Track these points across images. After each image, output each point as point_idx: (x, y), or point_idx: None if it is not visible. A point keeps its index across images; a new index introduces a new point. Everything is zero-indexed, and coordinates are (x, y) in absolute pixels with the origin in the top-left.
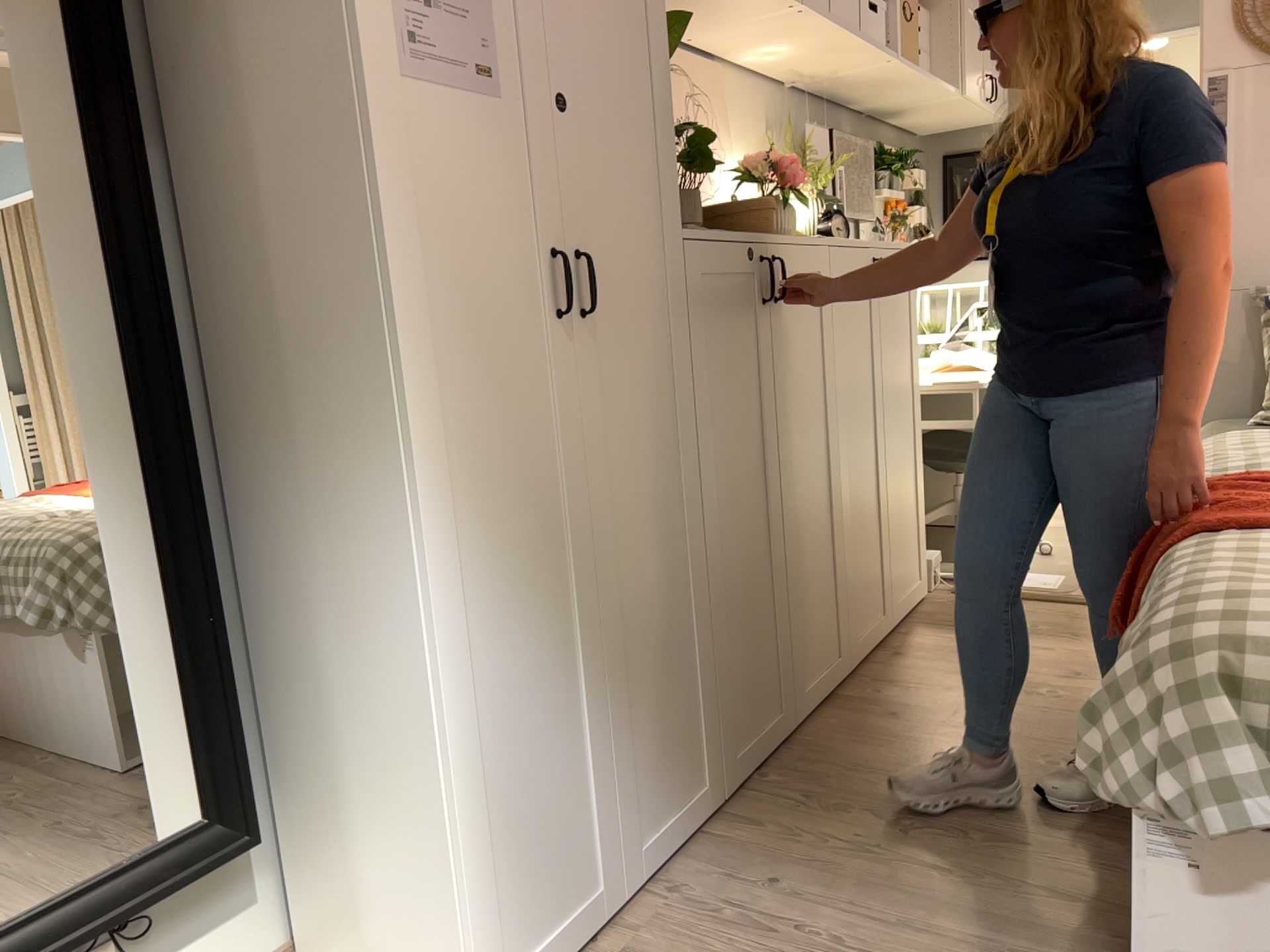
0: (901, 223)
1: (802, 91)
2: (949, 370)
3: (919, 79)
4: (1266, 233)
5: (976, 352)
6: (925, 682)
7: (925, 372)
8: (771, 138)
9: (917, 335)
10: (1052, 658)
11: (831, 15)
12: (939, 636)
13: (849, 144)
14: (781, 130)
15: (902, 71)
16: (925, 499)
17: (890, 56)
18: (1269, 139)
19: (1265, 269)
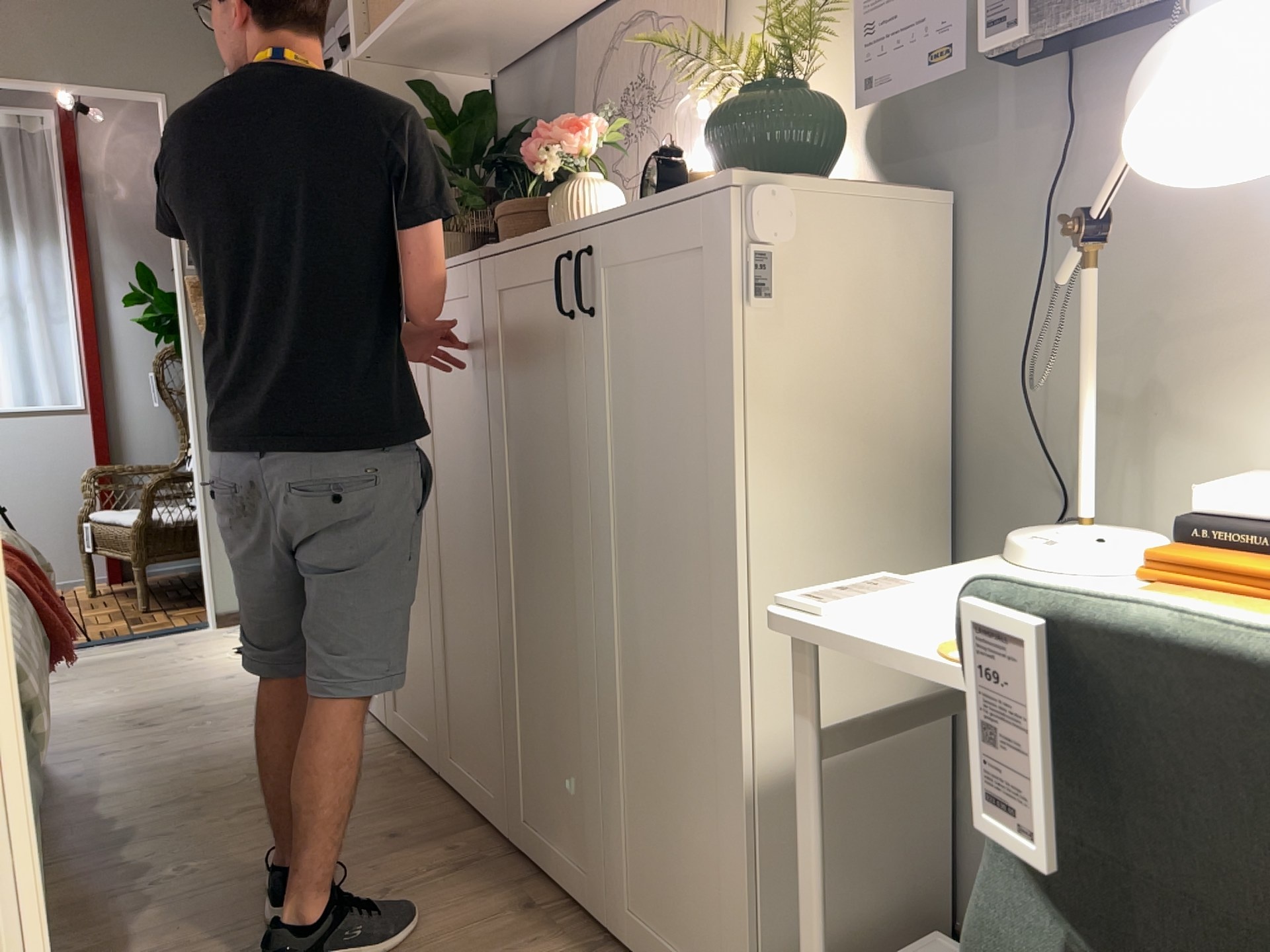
0: None
1: None
2: None
3: None
4: None
5: None
6: (428, 892)
7: None
8: None
9: (732, 415)
10: None
11: None
12: None
13: None
14: None
15: None
16: (746, 838)
17: None
18: None
19: None
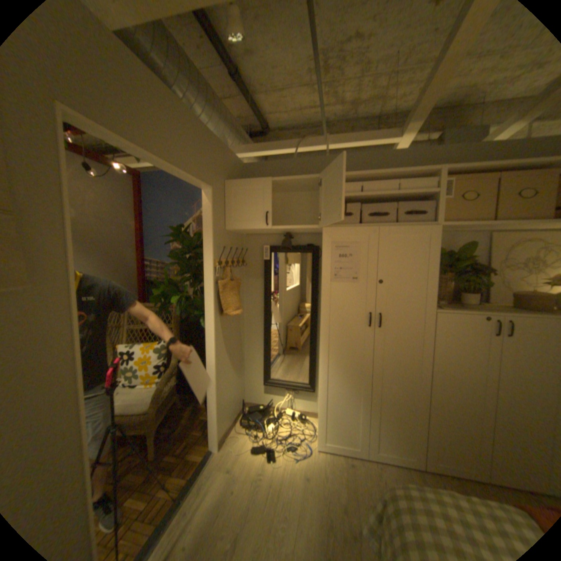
0: None
1: None
2: None
3: None
4: None
5: None
6: None
7: None
8: None
9: None
10: None
11: None
12: None
13: None
14: None
15: None
16: None
17: None
18: None
19: None
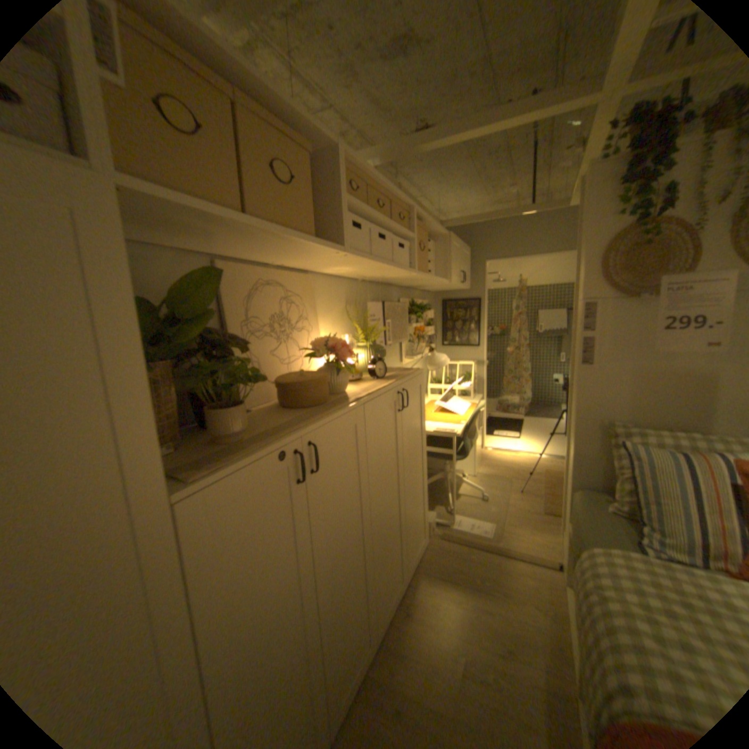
0: (422, 333)
1: (369, 281)
2: (442, 410)
3: (429, 277)
4: (614, 391)
5: (454, 400)
6: (419, 656)
7: (430, 411)
8: (346, 311)
9: (424, 415)
10: (492, 624)
11: (371, 253)
12: (430, 590)
13: (396, 301)
14: (355, 303)
15: (419, 275)
16: (427, 496)
17: (411, 270)
18: (618, 339)
19: (612, 410)
